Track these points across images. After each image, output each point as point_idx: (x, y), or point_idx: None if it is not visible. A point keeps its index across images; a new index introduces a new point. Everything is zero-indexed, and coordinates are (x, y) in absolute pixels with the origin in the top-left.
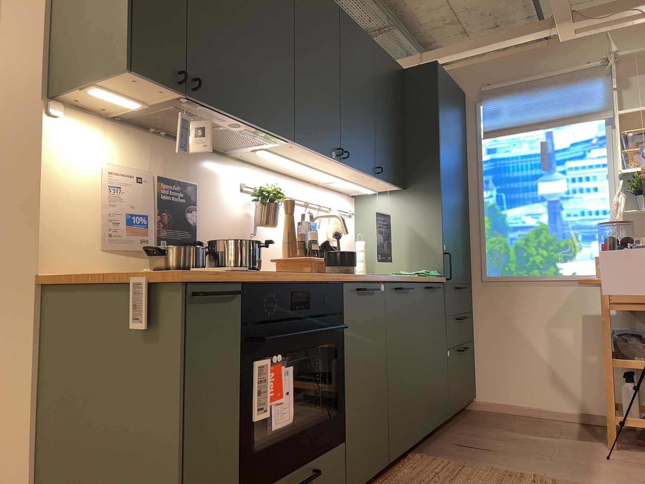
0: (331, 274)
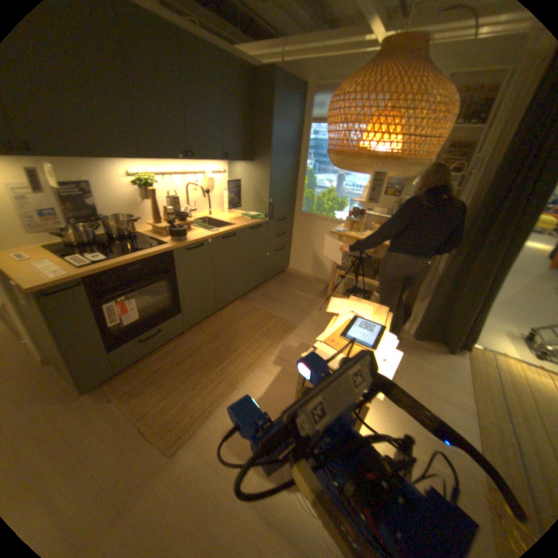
0: (165, 245)
